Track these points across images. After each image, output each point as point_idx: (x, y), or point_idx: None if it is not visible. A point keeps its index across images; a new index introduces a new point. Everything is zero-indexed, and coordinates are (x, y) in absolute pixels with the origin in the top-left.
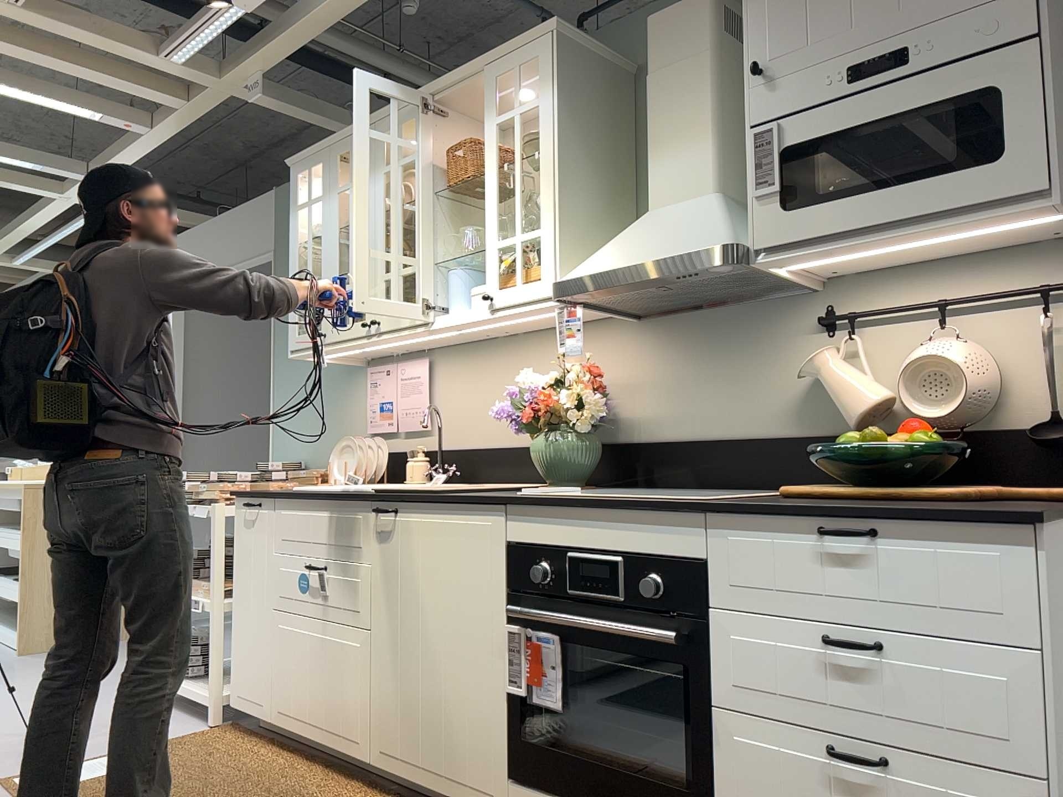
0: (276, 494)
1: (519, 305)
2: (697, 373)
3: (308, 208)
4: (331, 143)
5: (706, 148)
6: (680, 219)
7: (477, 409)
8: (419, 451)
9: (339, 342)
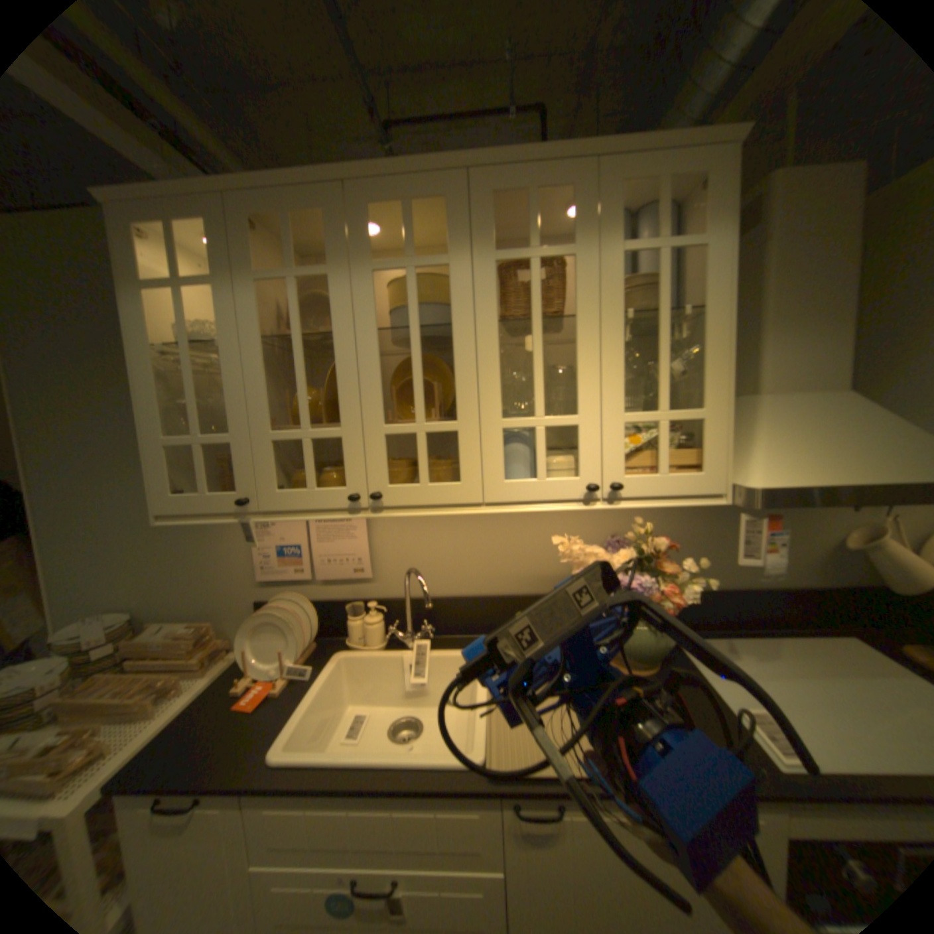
0: (247, 792)
1: (657, 497)
2: (729, 534)
3: (171, 288)
4: (224, 183)
5: (847, 340)
6: (855, 420)
7: (445, 557)
8: (371, 609)
9: (279, 511)
